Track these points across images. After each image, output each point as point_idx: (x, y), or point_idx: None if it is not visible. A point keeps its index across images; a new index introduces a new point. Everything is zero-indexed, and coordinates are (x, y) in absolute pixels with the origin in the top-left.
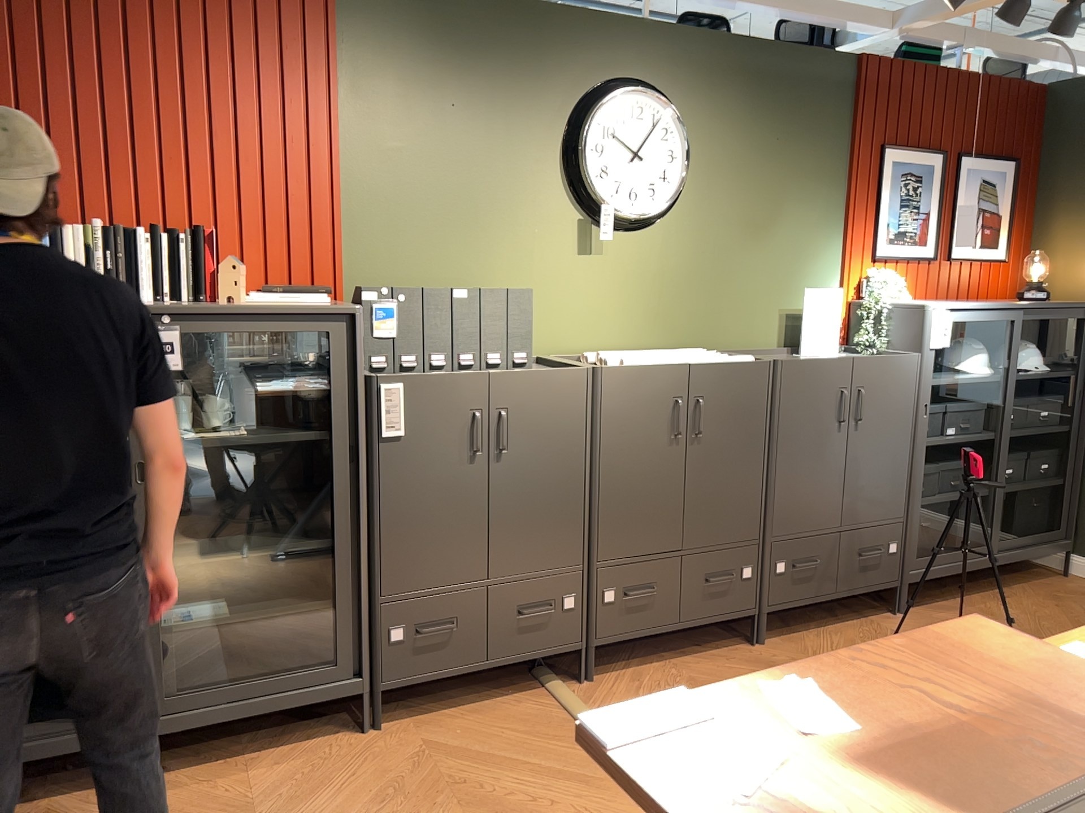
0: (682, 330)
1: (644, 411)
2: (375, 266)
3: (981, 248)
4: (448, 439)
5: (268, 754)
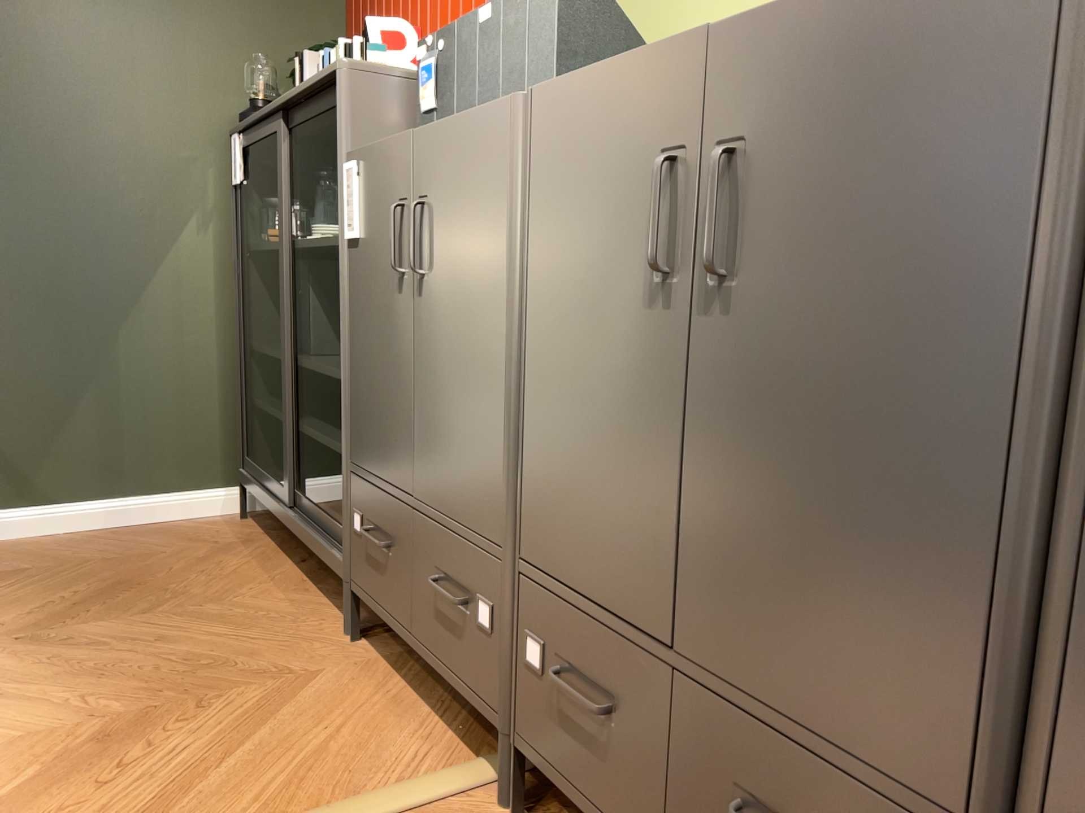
0: None
1: (597, 196)
2: None
3: None
4: (385, 248)
5: (312, 596)
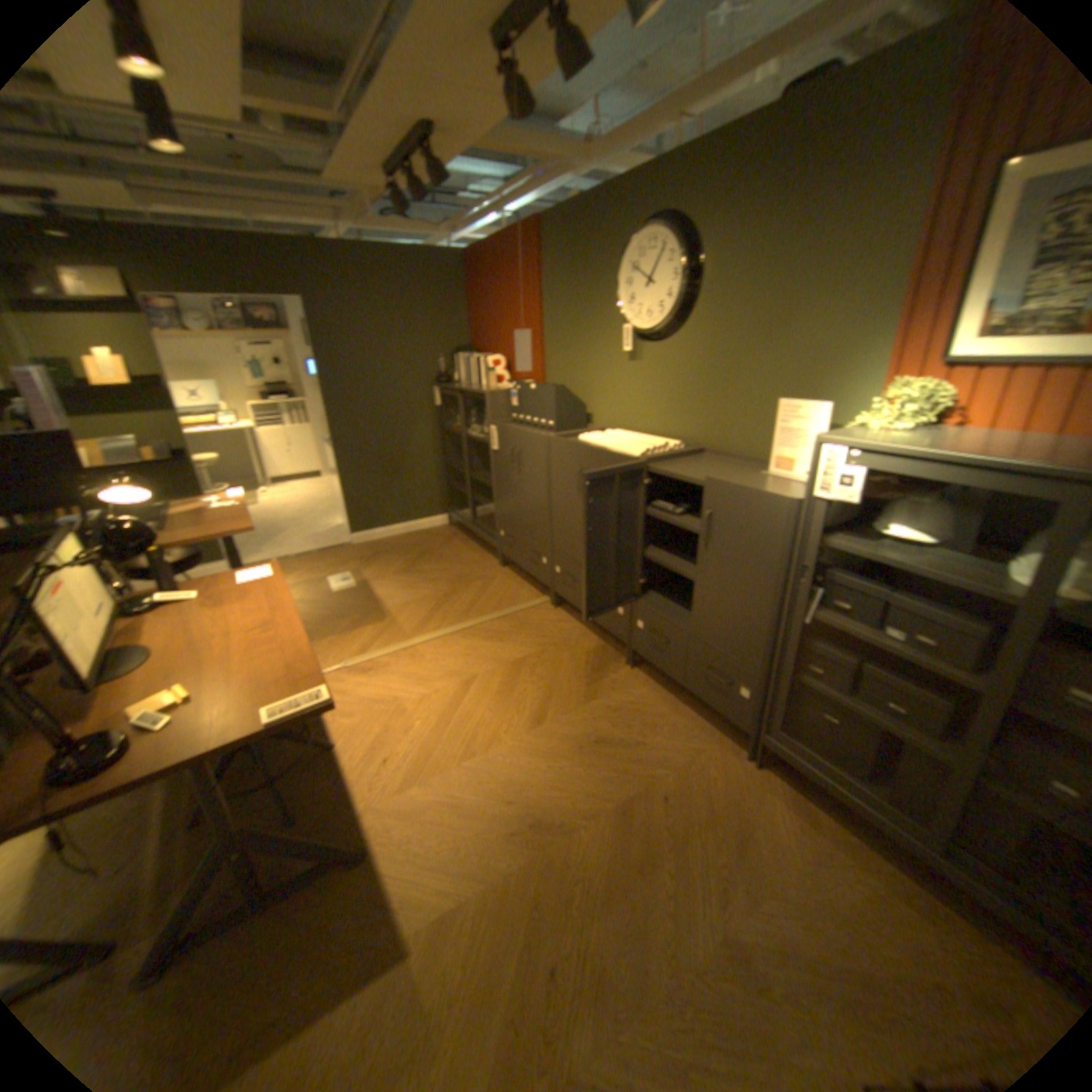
0: (691, 426)
1: (567, 470)
2: (554, 370)
3: None
4: (509, 457)
5: (487, 554)
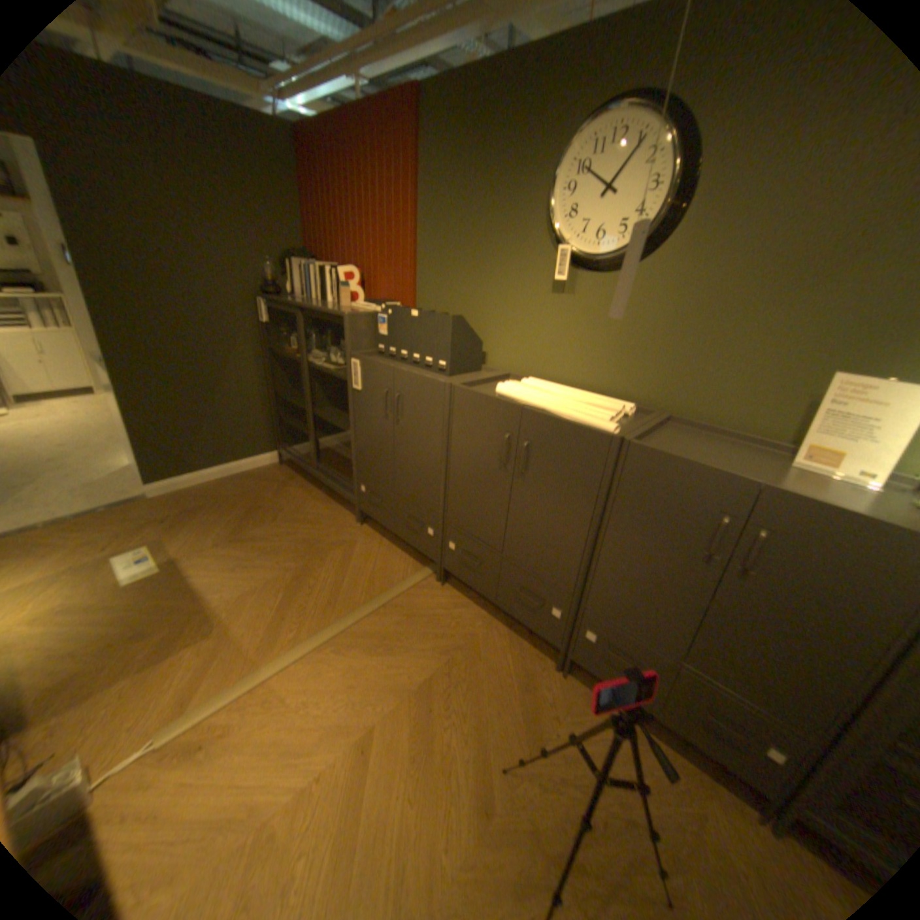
0: (644, 384)
1: (482, 431)
2: (430, 293)
3: None
4: (379, 401)
5: (336, 505)
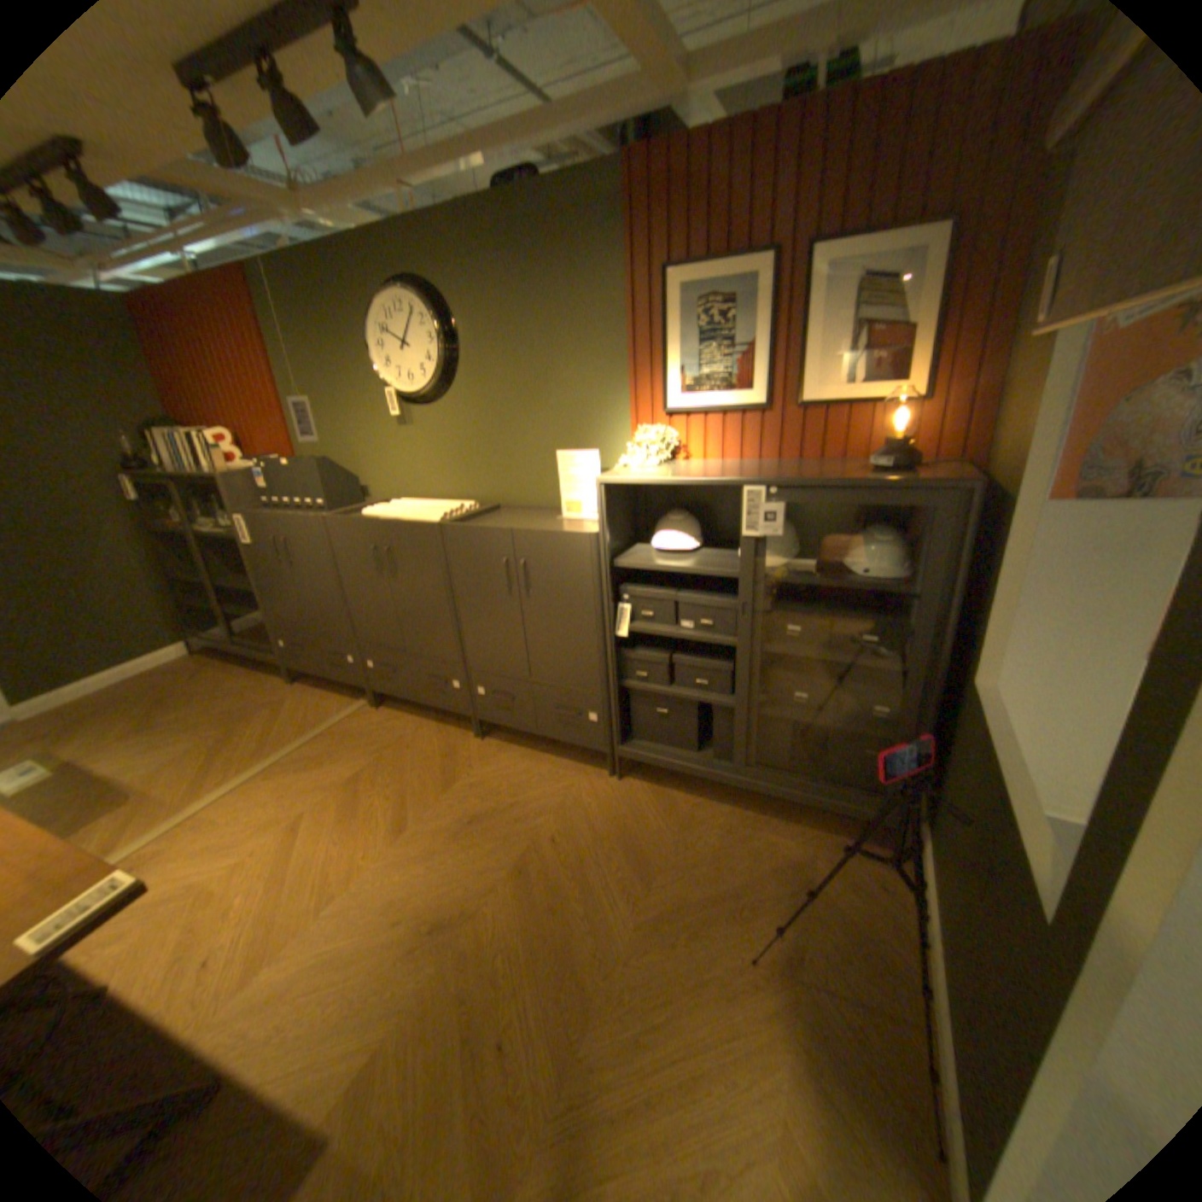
0: (481, 486)
1: (357, 550)
2: (305, 442)
3: (865, 382)
4: (270, 550)
5: (261, 677)
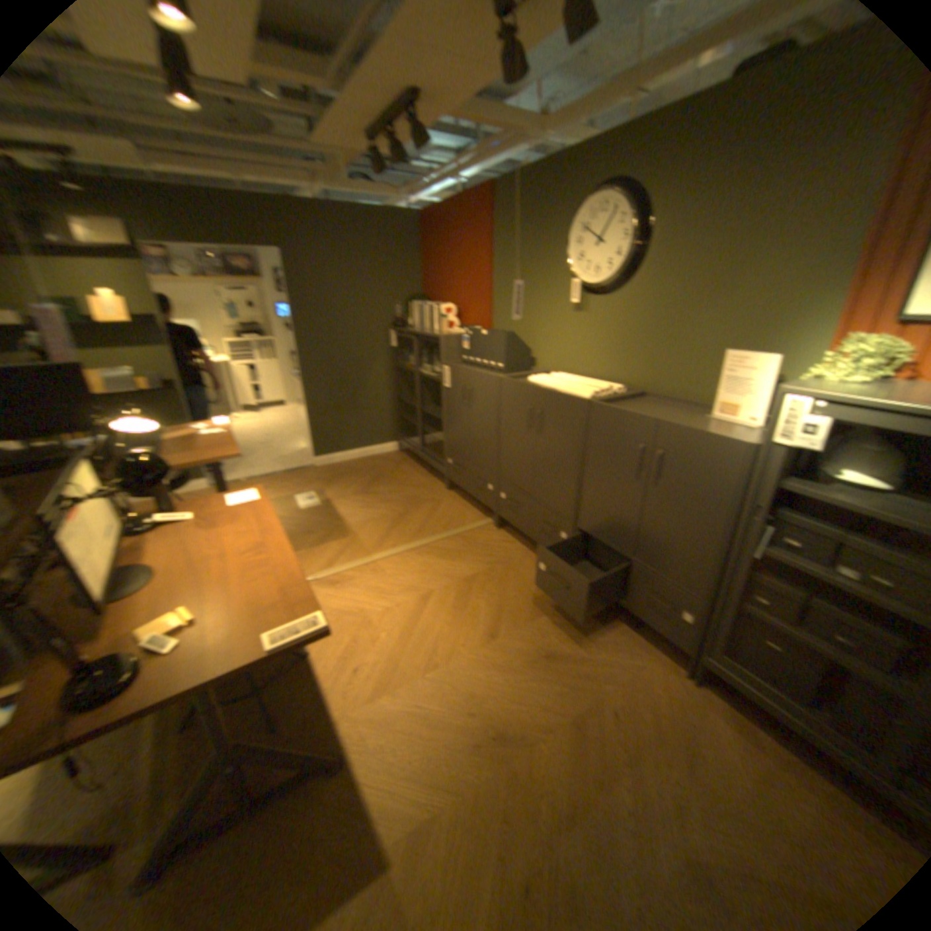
0: (631, 371)
1: (515, 407)
2: (499, 317)
3: None
4: (458, 393)
5: (431, 477)
